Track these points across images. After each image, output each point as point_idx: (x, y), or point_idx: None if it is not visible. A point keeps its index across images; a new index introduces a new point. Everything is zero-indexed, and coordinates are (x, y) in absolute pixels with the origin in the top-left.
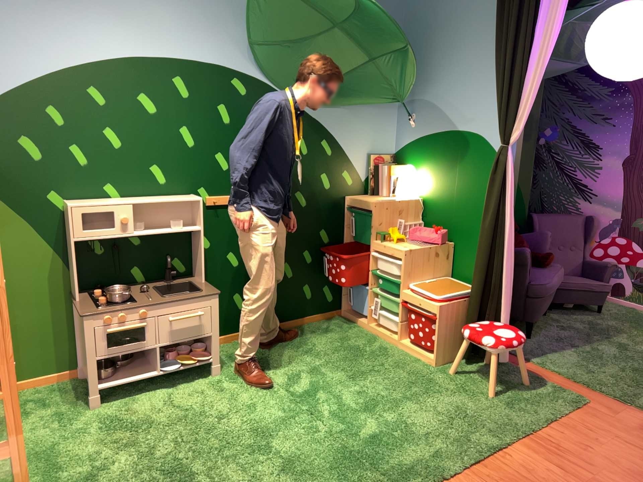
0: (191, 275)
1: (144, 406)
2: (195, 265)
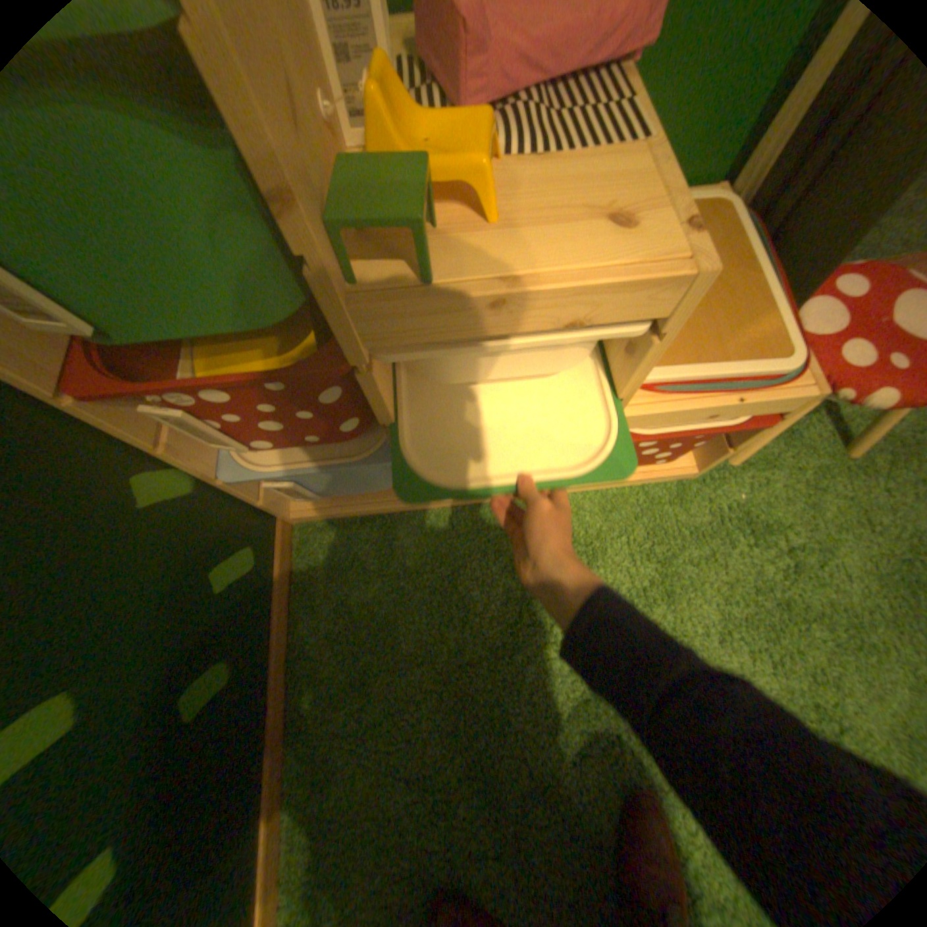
0: None
1: None
2: None
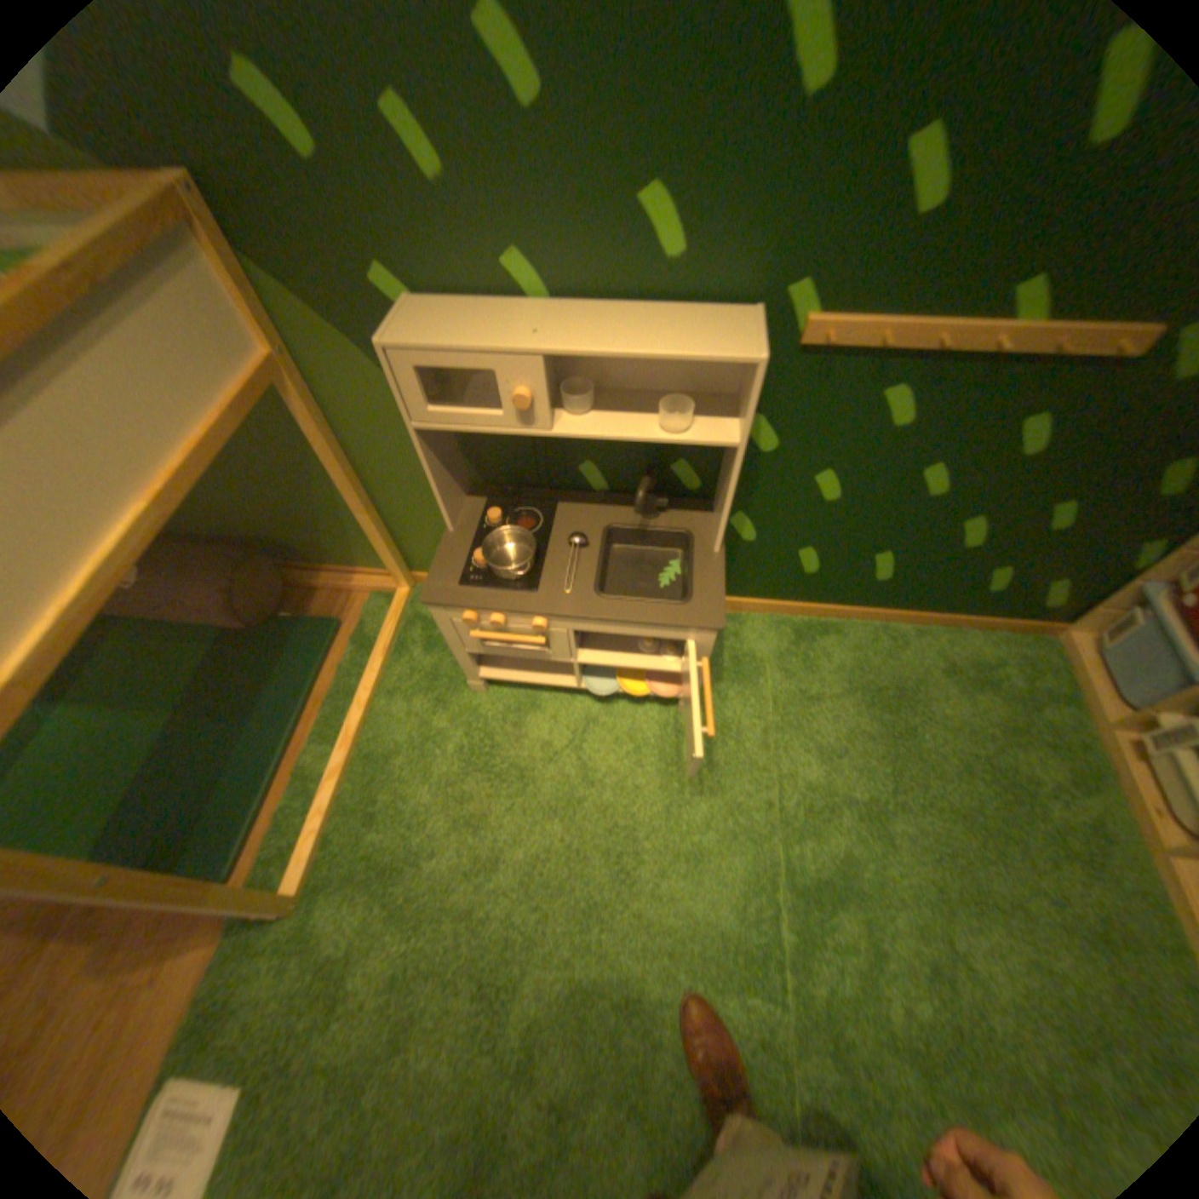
0: (714, 500)
1: (540, 730)
2: (719, 496)
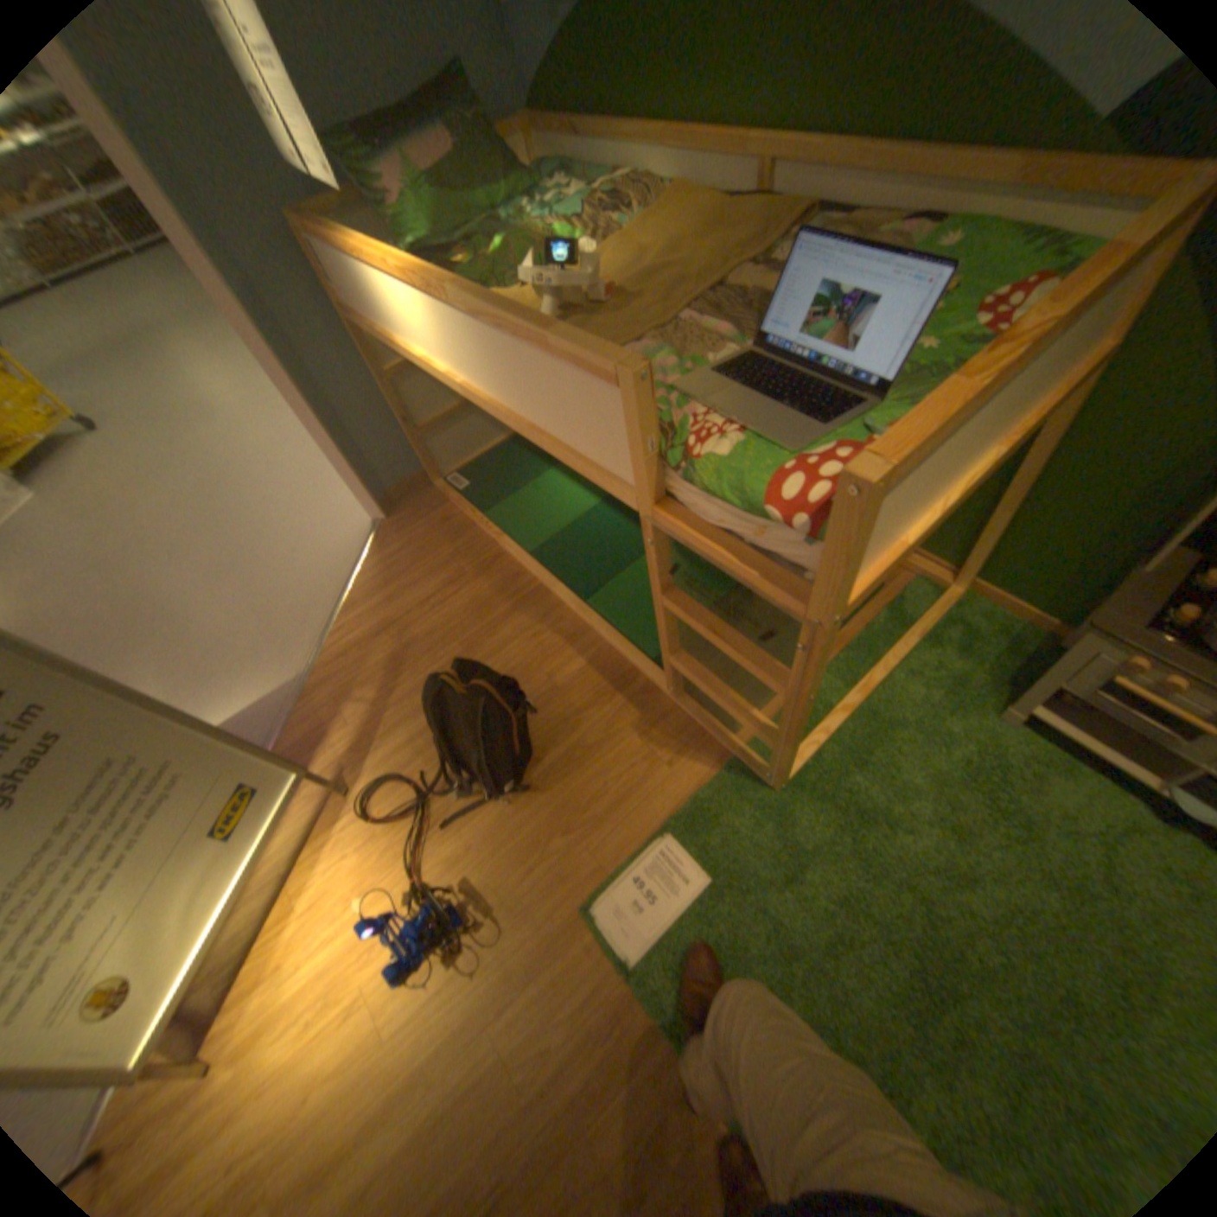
0: None
1: (1068, 801)
2: None
